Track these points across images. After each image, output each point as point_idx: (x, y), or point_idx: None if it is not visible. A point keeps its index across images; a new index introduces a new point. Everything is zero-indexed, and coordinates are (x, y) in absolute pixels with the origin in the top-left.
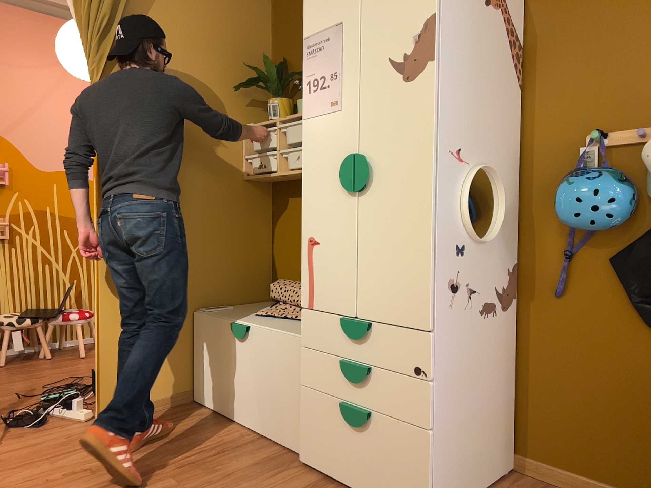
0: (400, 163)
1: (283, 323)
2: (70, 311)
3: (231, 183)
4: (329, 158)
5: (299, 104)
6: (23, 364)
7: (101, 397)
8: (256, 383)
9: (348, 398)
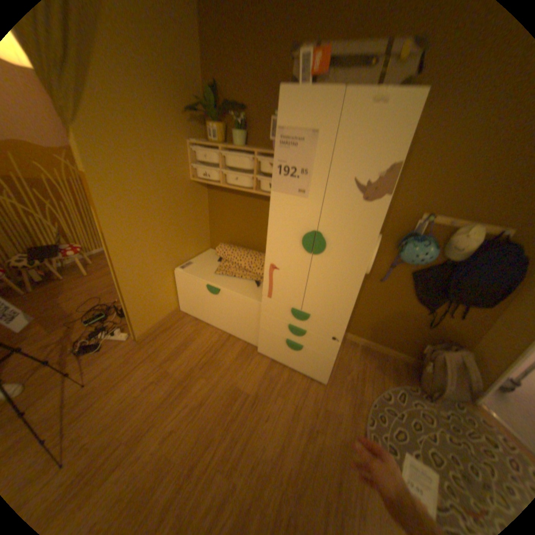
0: (346, 248)
1: (237, 284)
2: (65, 250)
3: (184, 186)
4: (292, 225)
5: (229, 127)
6: (46, 289)
7: (134, 330)
8: (226, 314)
9: (290, 338)
